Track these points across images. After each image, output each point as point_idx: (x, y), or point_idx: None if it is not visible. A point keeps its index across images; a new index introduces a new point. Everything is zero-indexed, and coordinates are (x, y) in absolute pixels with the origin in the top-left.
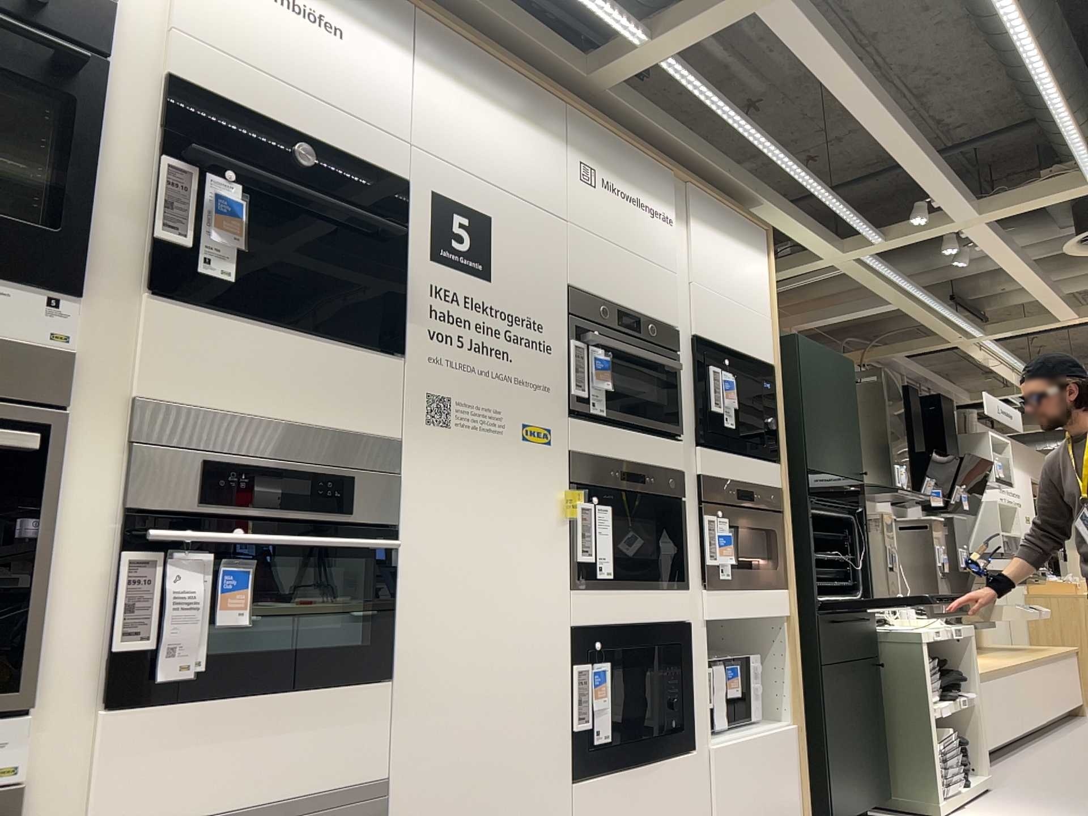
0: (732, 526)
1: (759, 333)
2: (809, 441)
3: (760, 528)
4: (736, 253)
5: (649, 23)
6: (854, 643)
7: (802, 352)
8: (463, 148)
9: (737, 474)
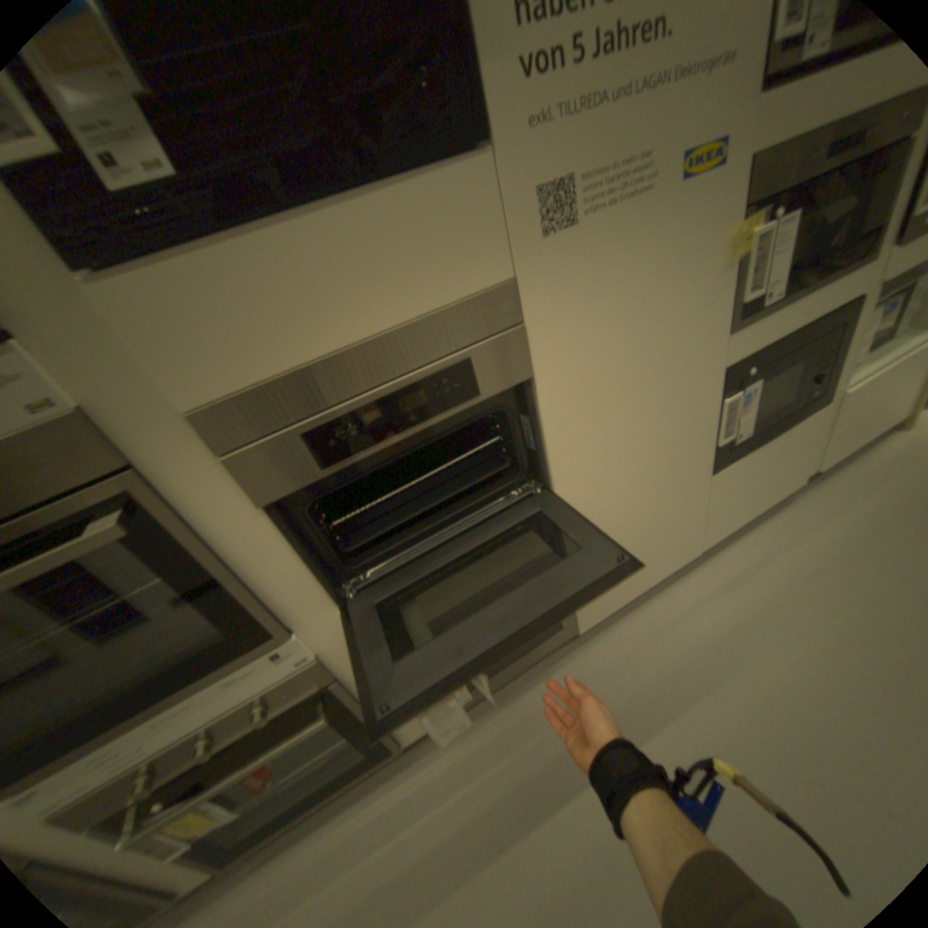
0: None
1: None
2: None
3: None
4: None
5: None
6: None
7: None
8: None
9: None
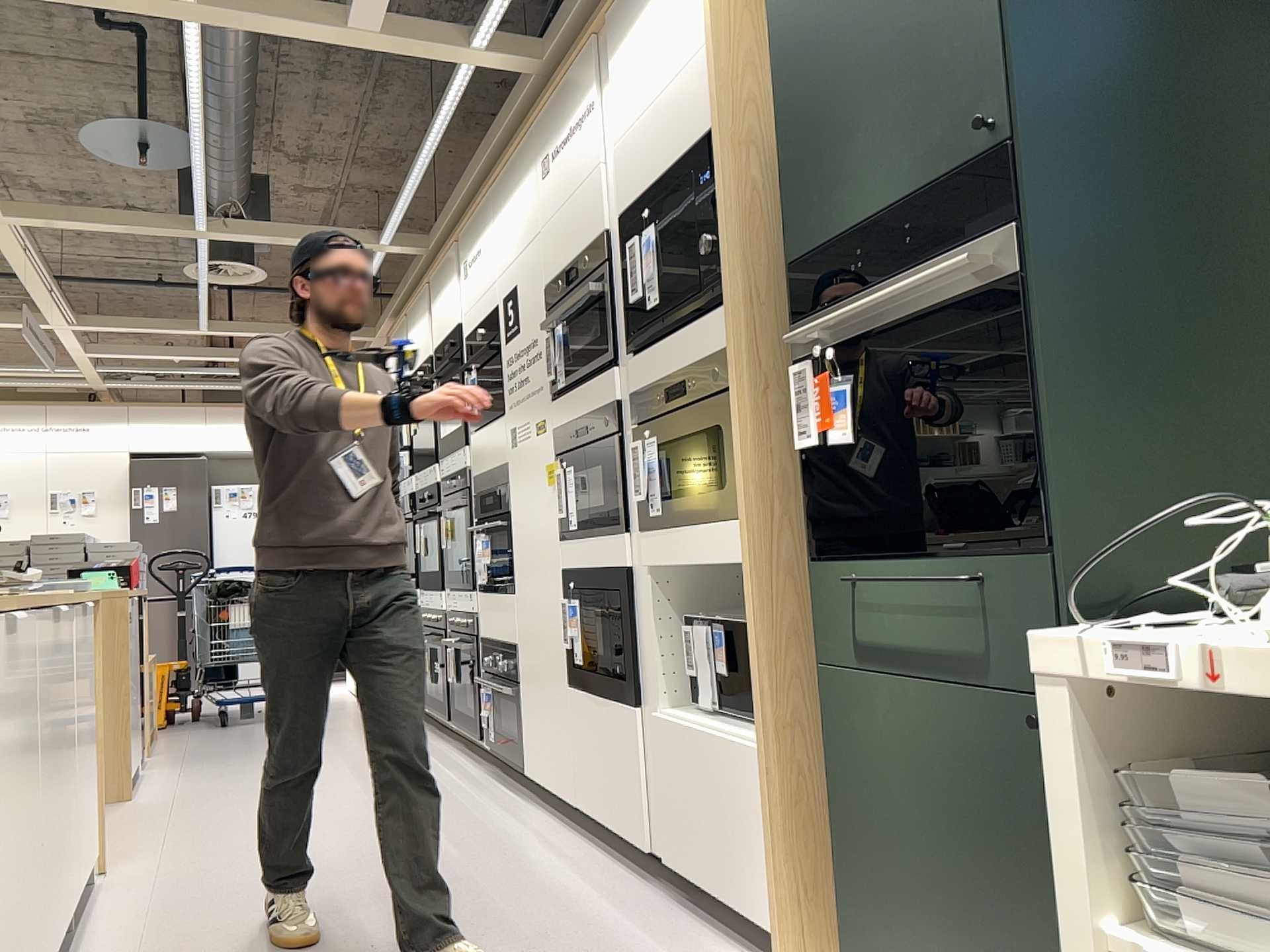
0: (664, 445)
1: (694, 95)
2: (800, 197)
3: (704, 431)
4: (658, 11)
5: (462, 44)
6: (959, 643)
7: (783, 4)
8: (506, 251)
9: (669, 365)
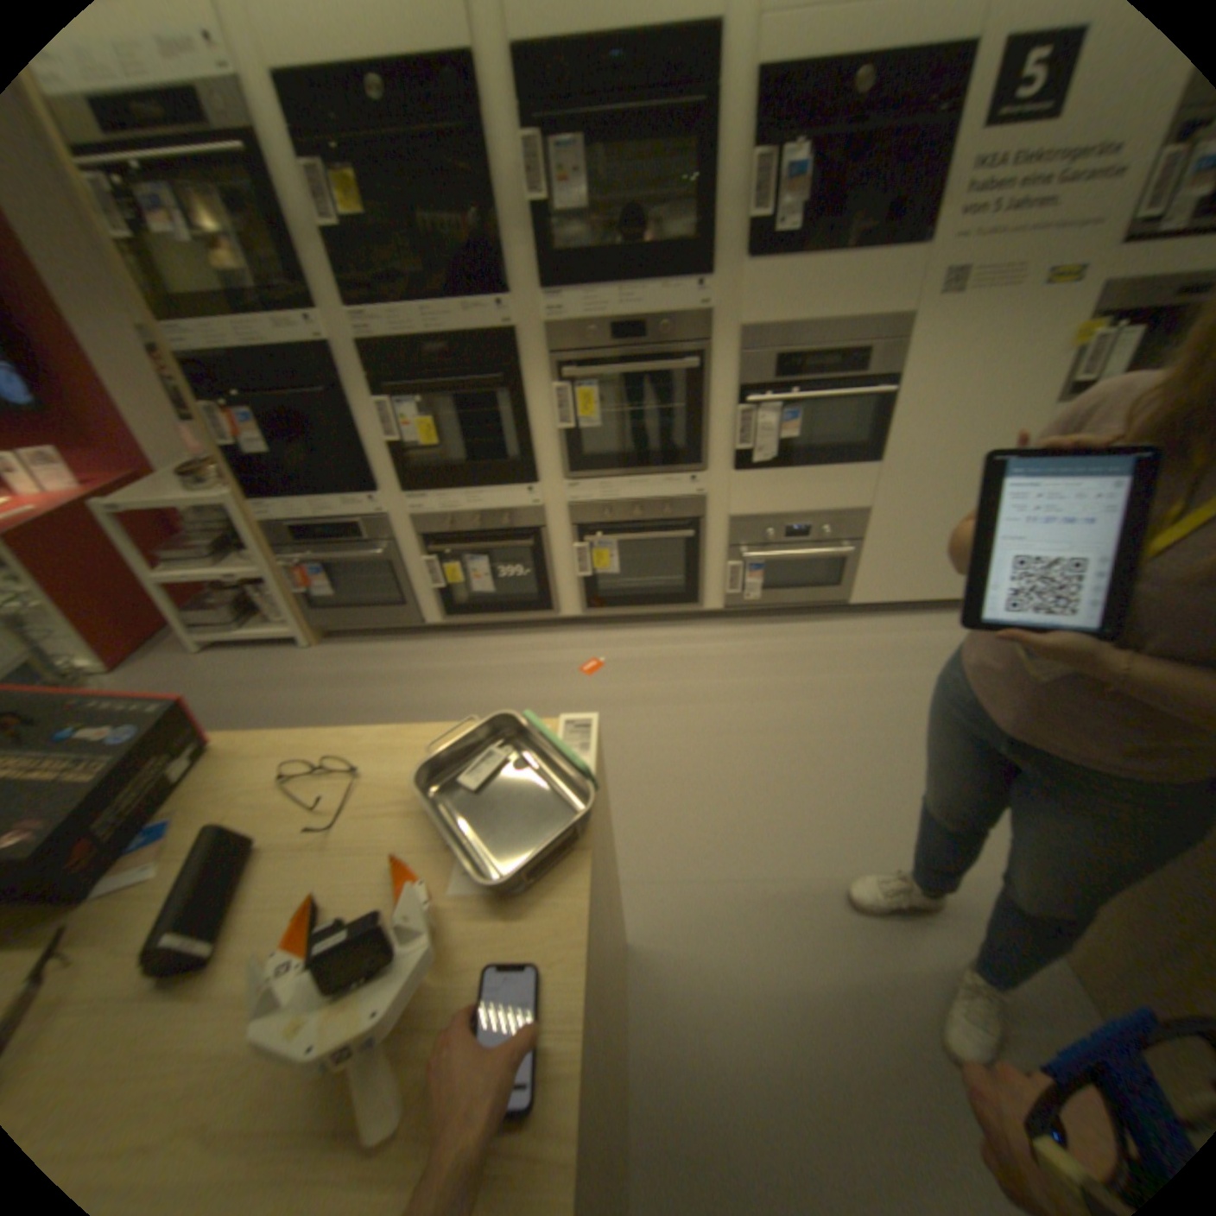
0: None
1: None
2: None
3: None
4: None
5: None
6: None
7: None
8: None
9: None
